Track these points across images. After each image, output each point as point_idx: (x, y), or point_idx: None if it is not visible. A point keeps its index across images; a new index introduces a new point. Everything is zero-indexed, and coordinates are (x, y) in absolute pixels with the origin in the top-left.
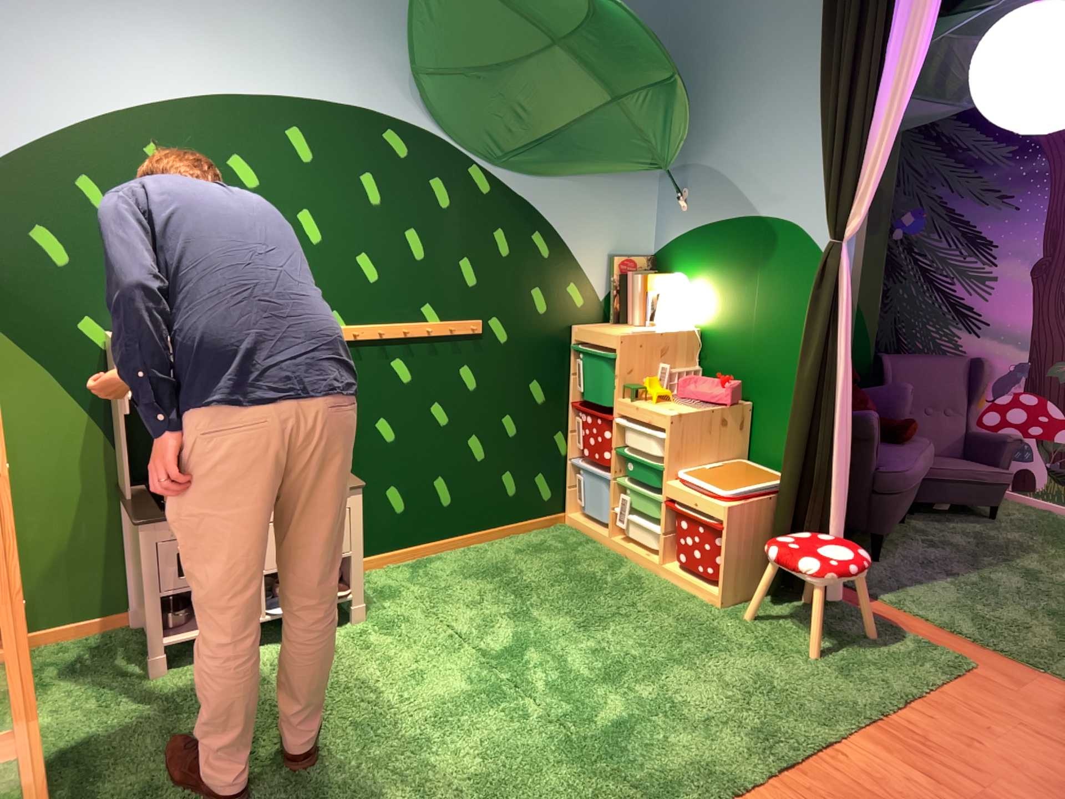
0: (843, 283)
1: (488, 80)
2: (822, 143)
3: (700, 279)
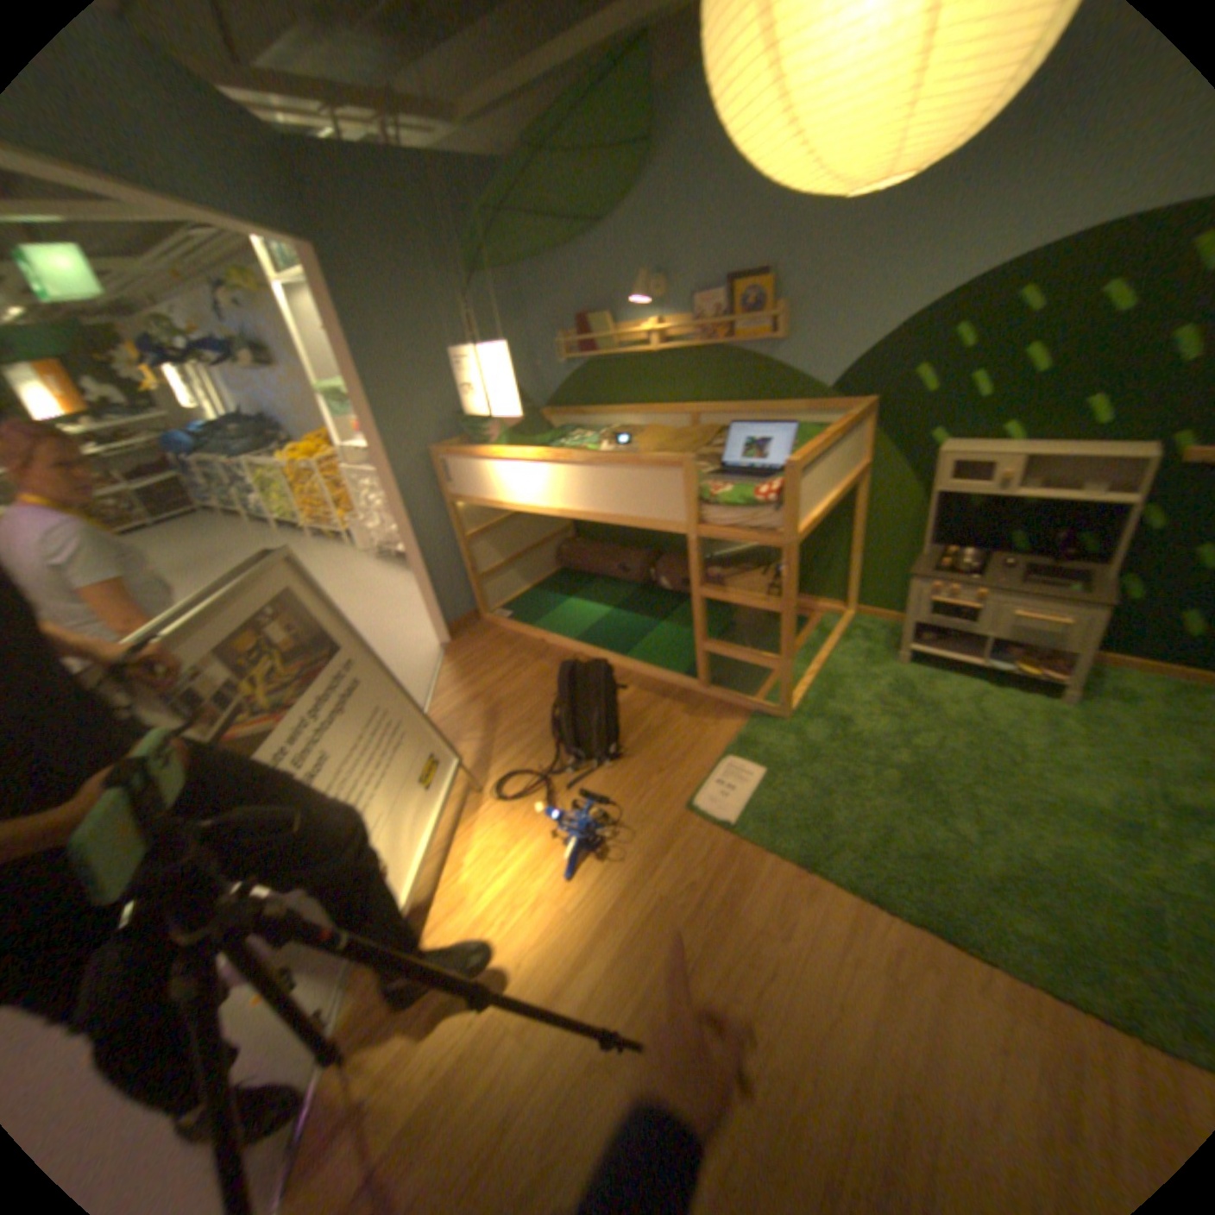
0: None
1: None
2: None
3: None
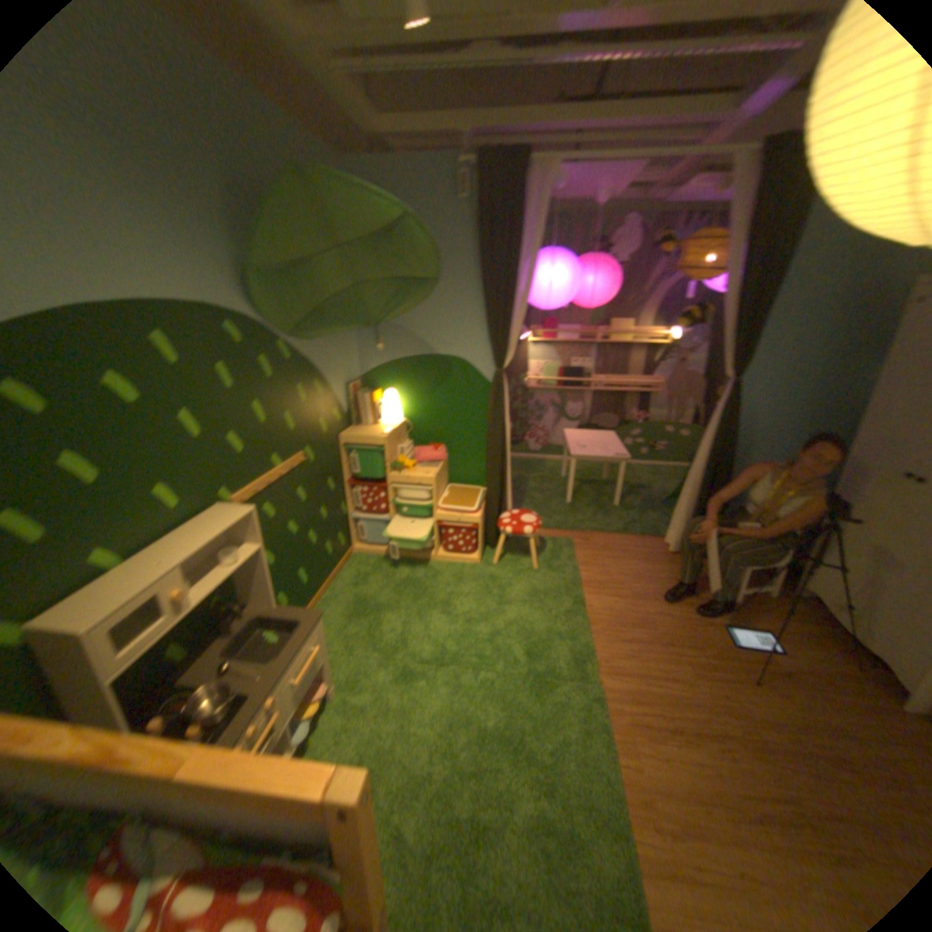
0: (503, 393)
1: (287, 275)
2: (487, 320)
3: (398, 393)
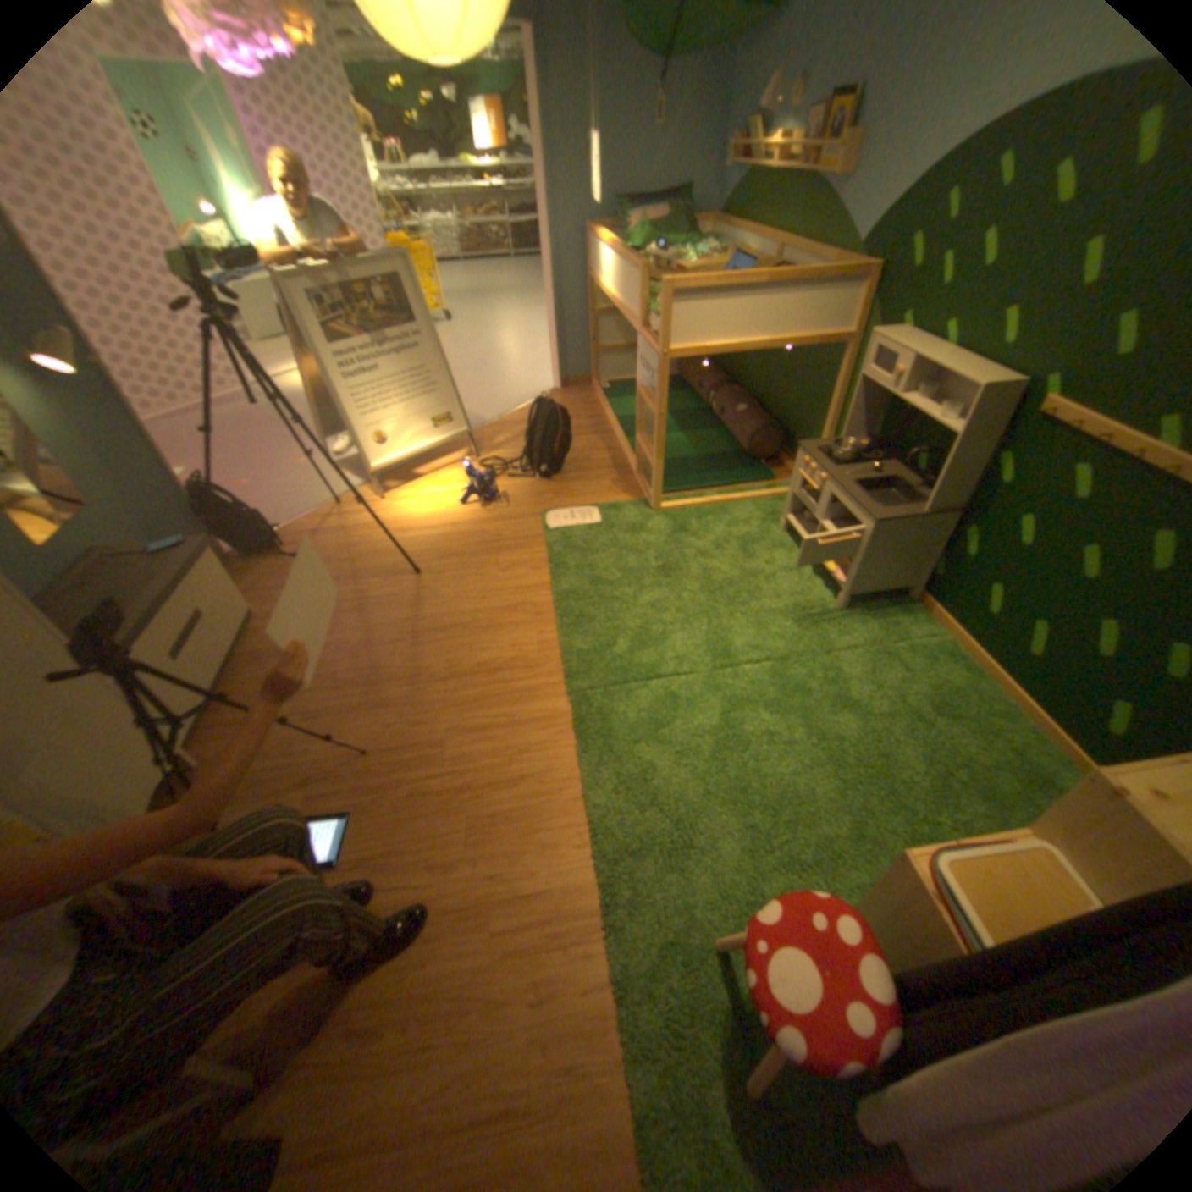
0: None
1: None
2: None
3: None
